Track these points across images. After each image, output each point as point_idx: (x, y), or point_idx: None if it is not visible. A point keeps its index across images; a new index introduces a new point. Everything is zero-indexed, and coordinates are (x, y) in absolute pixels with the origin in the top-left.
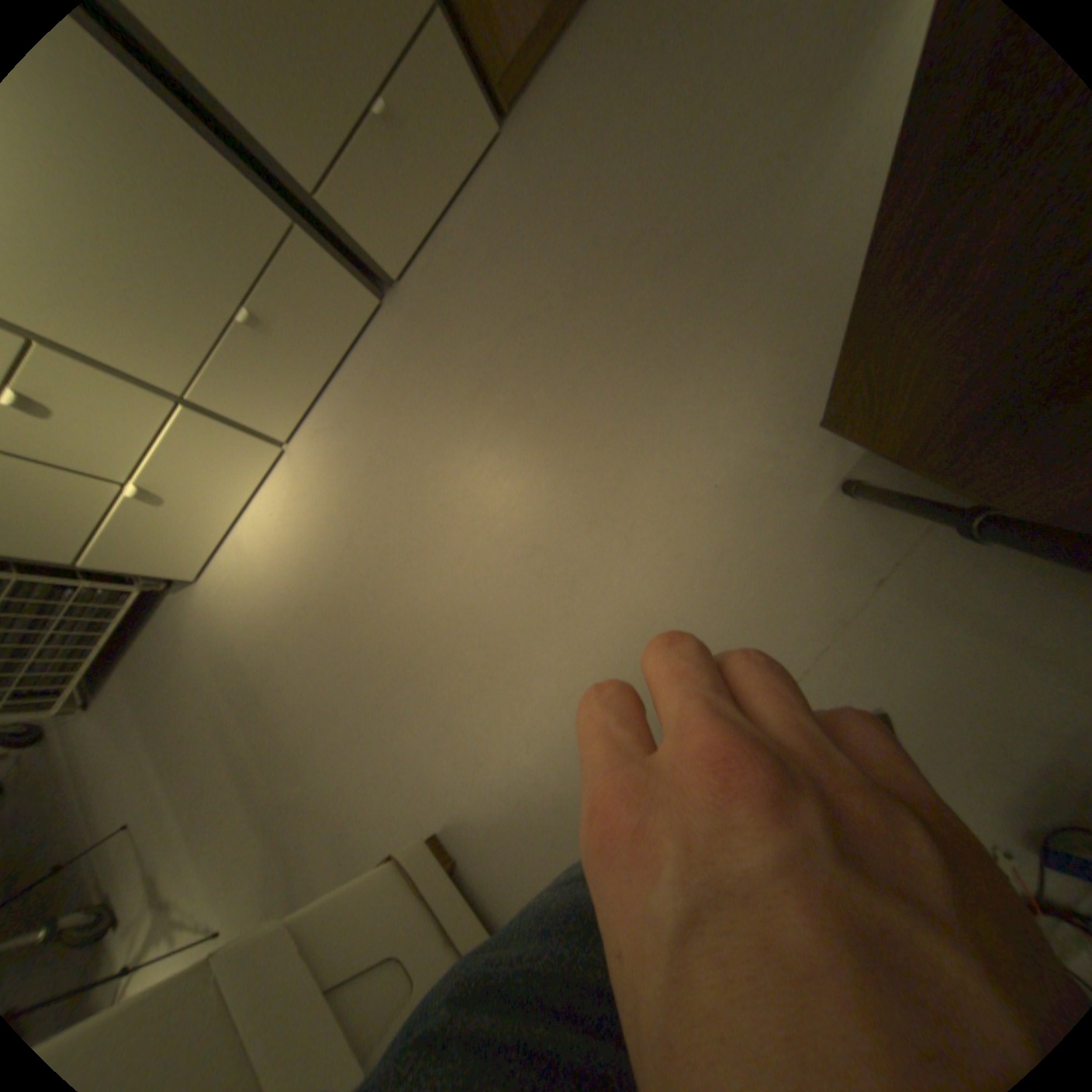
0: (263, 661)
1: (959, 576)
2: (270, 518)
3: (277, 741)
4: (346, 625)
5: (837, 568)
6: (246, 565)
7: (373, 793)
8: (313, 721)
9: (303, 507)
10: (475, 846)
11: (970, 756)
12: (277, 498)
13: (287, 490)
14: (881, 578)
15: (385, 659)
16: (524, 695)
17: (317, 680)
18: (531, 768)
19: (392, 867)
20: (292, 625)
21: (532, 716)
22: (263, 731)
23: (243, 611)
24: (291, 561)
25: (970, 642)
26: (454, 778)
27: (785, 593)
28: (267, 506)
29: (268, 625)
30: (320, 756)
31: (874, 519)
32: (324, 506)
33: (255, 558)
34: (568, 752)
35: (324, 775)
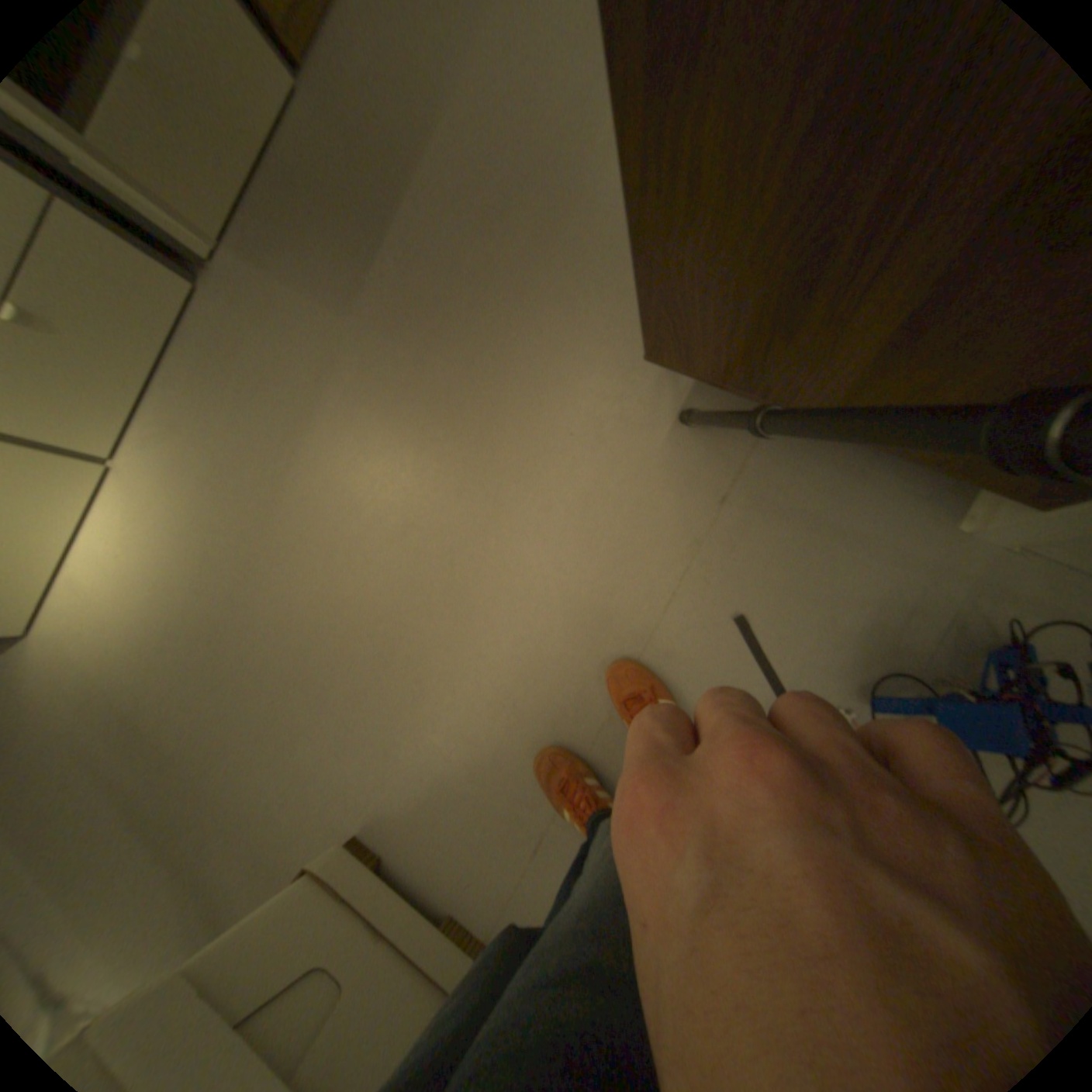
0: (127, 708)
1: (783, 481)
2: (103, 548)
3: (161, 789)
4: (218, 647)
5: (685, 493)
6: (84, 606)
7: (281, 815)
8: (198, 757)
9: (142, 528)
10: (398, 836)
11: (811, 635)
12: (108, 524)
13: (118, 513)
14: (722, 495)
15: (268, 673)
16: (421, 675)
17: (196, 713)
18: (440, 745)
19: (309, 882)
20: (155, 660)
21: (432, 694)
22: (142, 783)
23: (91, 658)
24: (139, 591)
25: (798, 538)
26: (364, 776)
27: (645, 524)
28: (97, 535)
29: (125, 667)
30: (214, 792)
31: (709, 442)
32: (167, 523)
33: (94, 595)
34: (473, 720)
35: (222, 810)
